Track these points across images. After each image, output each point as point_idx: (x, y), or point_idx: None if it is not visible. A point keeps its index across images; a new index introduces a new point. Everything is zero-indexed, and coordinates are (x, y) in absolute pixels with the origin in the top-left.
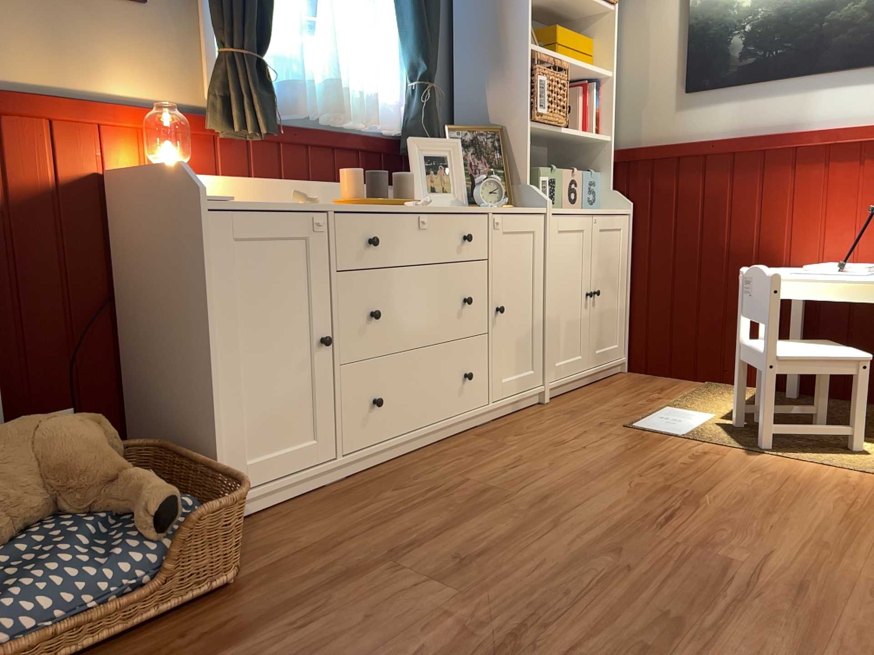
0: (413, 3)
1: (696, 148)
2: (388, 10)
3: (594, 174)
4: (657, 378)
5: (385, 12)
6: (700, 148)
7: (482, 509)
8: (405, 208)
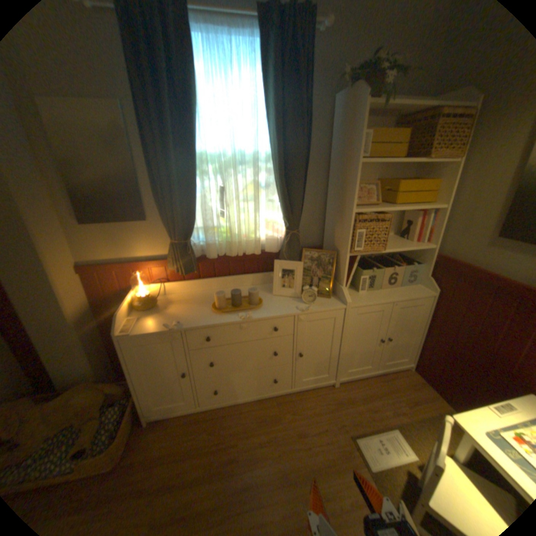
0: (280, 193)
1: (493, 279)
2: (273, 193)
3: (421, 263)
4: (426, 389)
5: (272, 192)
6: (496, 281)
7: (217, 478)
8: (234, 320)
